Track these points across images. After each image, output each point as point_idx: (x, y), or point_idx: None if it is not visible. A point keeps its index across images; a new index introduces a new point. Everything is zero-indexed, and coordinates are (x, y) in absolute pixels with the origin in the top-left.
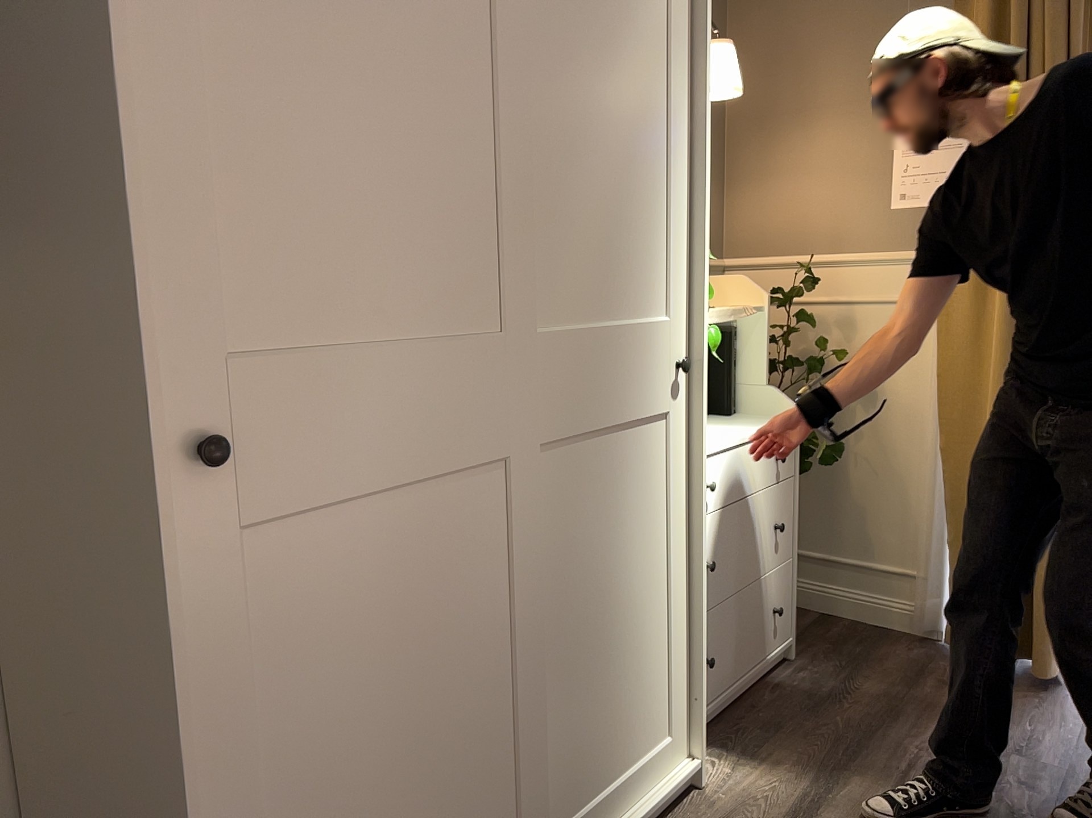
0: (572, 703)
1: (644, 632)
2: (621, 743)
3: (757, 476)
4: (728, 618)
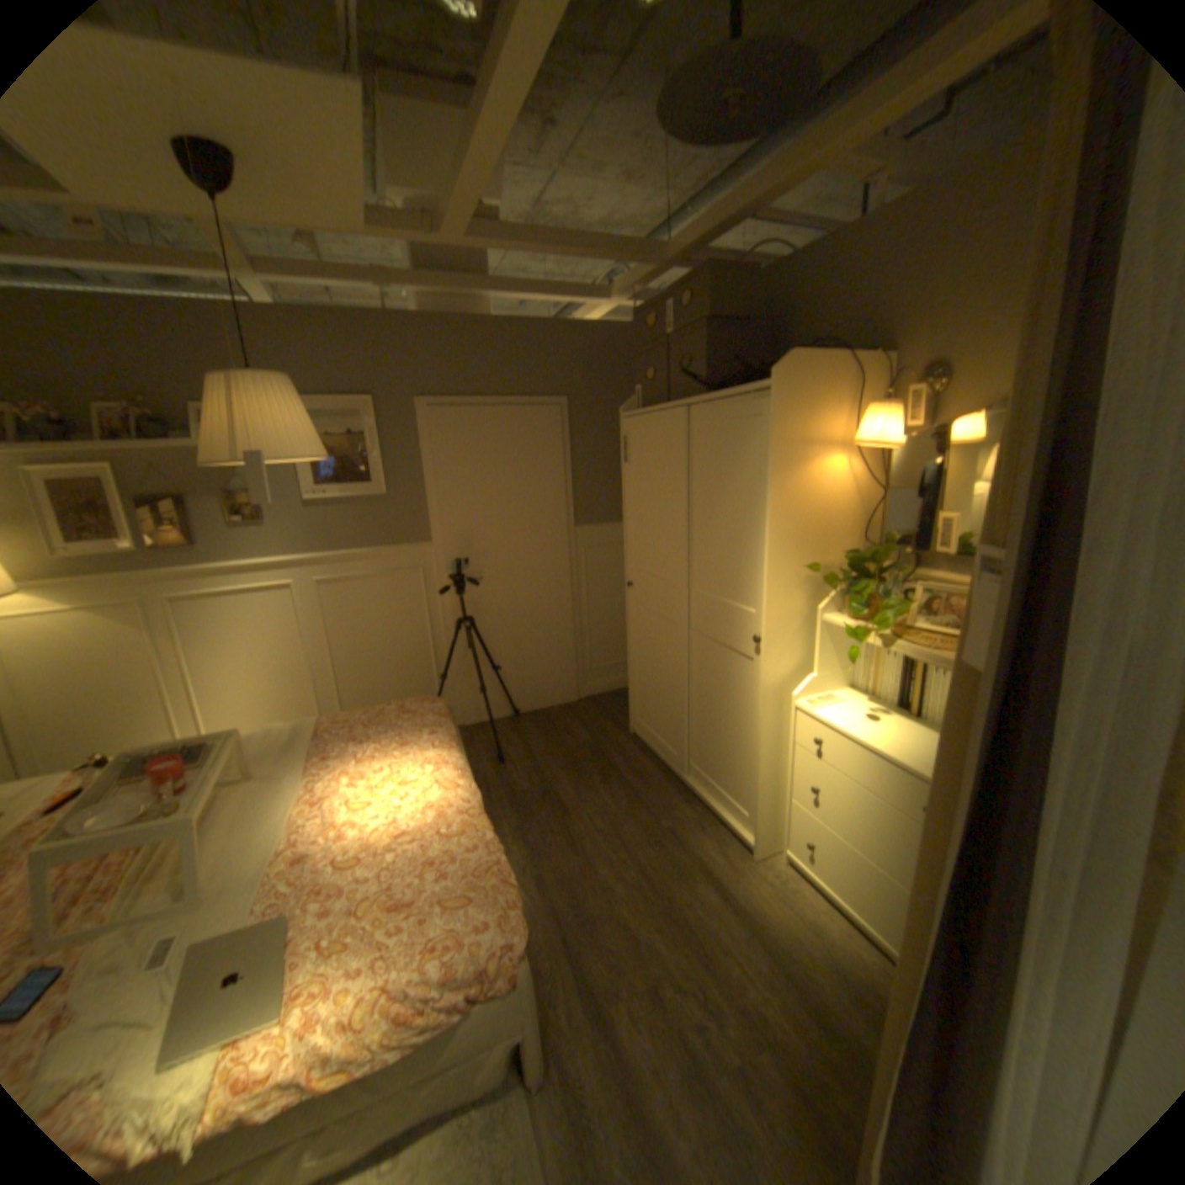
0: (703, 733)
1: (736, 749)
2: (722, 778)
3: (890, 793)
4: (840, 852)
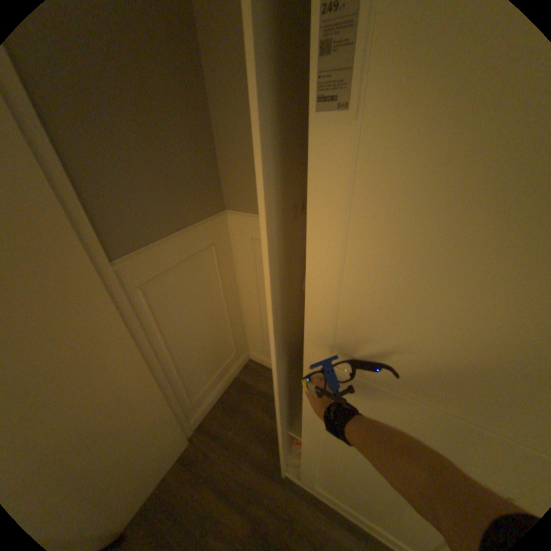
0: None
1: None
2: None
3: None
4: None
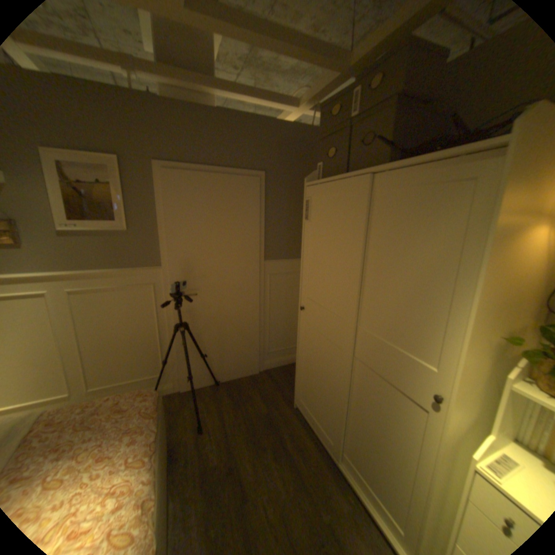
0: (359, 439)
1: (395, 472)
2: (376, 484)
3: None
4: None
